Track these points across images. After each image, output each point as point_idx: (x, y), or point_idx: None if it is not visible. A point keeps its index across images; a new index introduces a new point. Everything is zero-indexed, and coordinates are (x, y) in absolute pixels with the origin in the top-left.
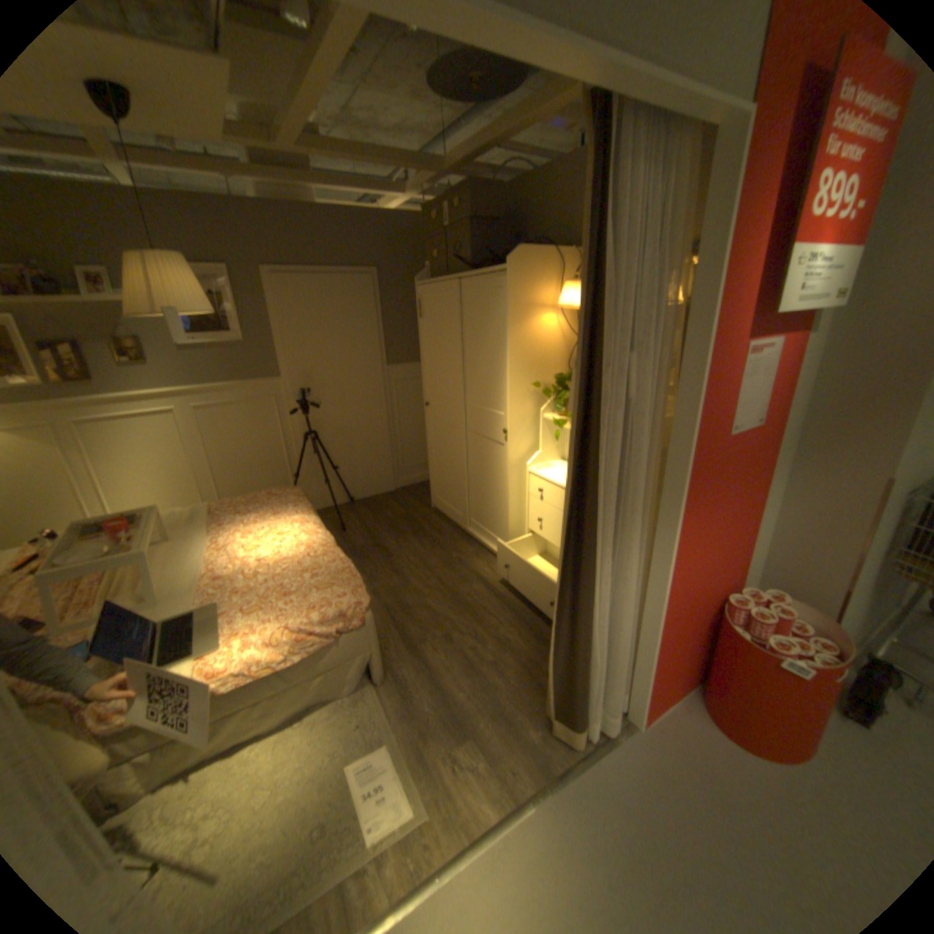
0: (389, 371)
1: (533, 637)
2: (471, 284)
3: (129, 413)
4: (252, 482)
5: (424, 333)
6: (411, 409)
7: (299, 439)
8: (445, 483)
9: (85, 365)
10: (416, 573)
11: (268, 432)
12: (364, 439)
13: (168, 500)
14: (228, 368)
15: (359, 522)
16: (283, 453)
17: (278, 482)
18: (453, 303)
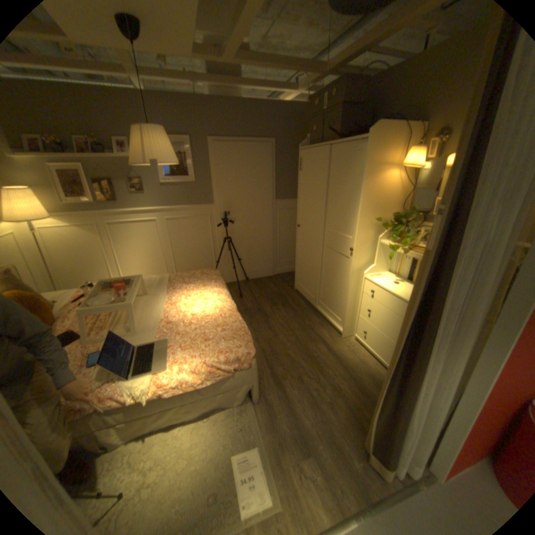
0: (276, 203)
1: (358, 390)
2: (338, 148)
3: (133, 220)
4: (193, 263)
5: (301, 180)
6: (287, 227)
7: (220, 241)
8: (304, 276)
9: (113, 192)
10: (282, 331)
11: (204, 236)
12: (257, 244)
13: (149, 269)
14: (185, 197)
15: (250, 293)
16: (211, 248)
17: (207, 264)
18: (324, 161)
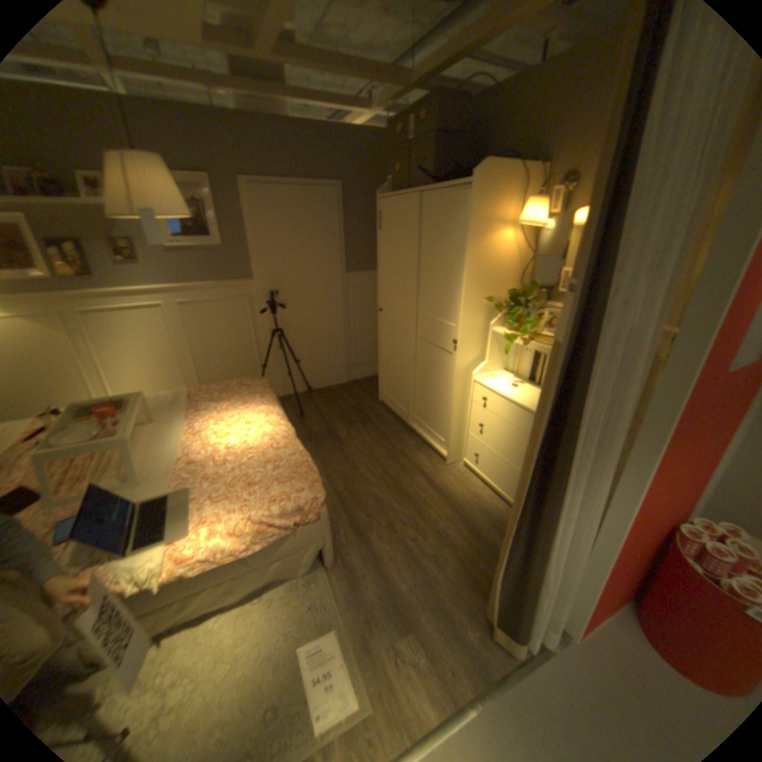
0: (346, 277)
1: (470, 533)
2: (431, 198)
3: (121, 307)
4: (225, 370)
5: (381, 244)
6: (364, 313)
7: (266, 335)
8: (392, 381)
9: (83, 262)
10: (363, 462)
11: (239, 328)
12: (322, 337)
13: (154, 382)
14: (206, 270)
15: (315, 410)
16: (252, 347)
17: (247, 371)
18: (412, 216)
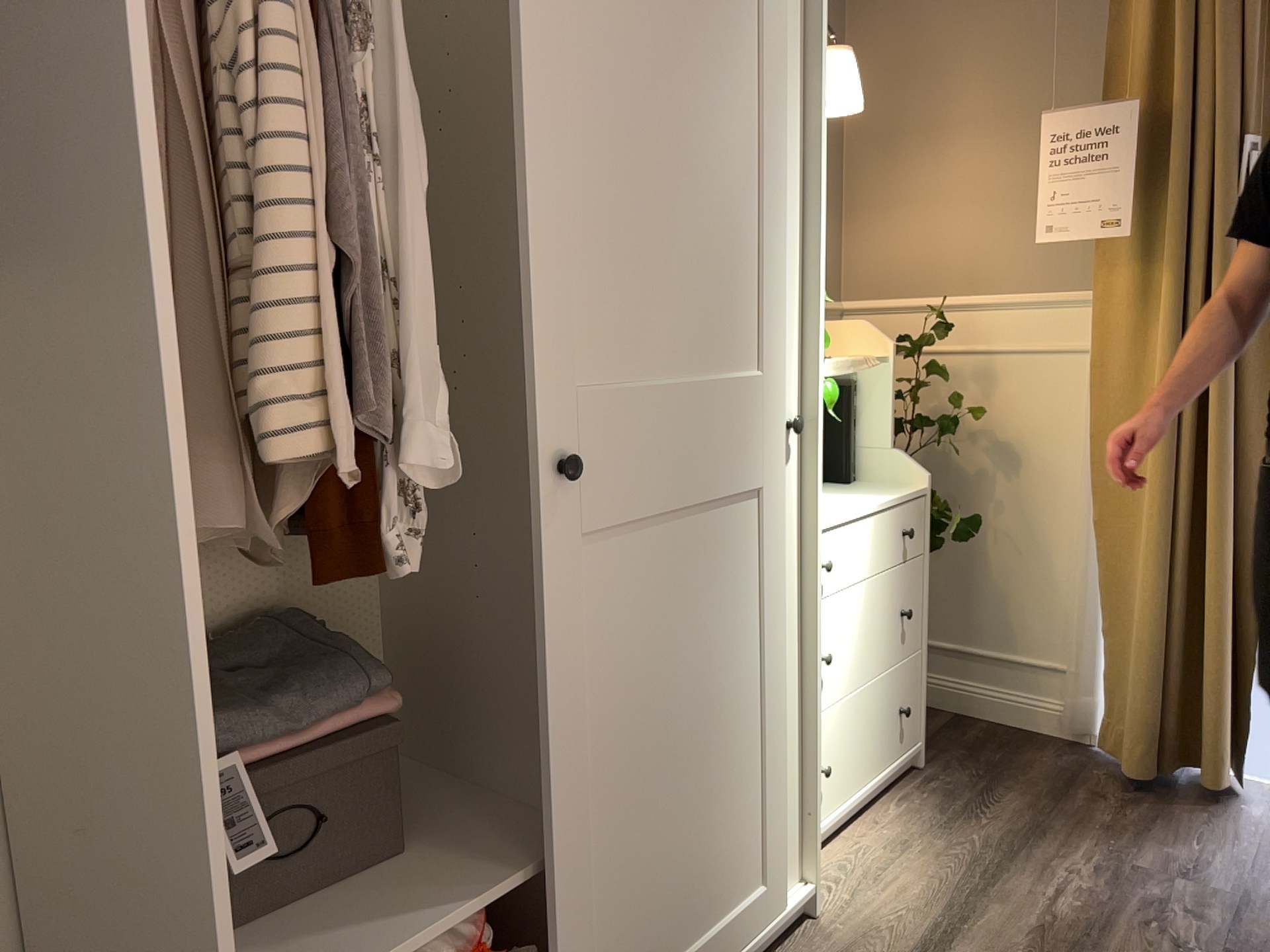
0: None
1: (1032, 830)
2: None
3: None
4: None
5: None
6: None
7: None
8: None
9: None
10: None
11: None
12: None
13: None
14: None
15: None
16: None
17: None
18: None
